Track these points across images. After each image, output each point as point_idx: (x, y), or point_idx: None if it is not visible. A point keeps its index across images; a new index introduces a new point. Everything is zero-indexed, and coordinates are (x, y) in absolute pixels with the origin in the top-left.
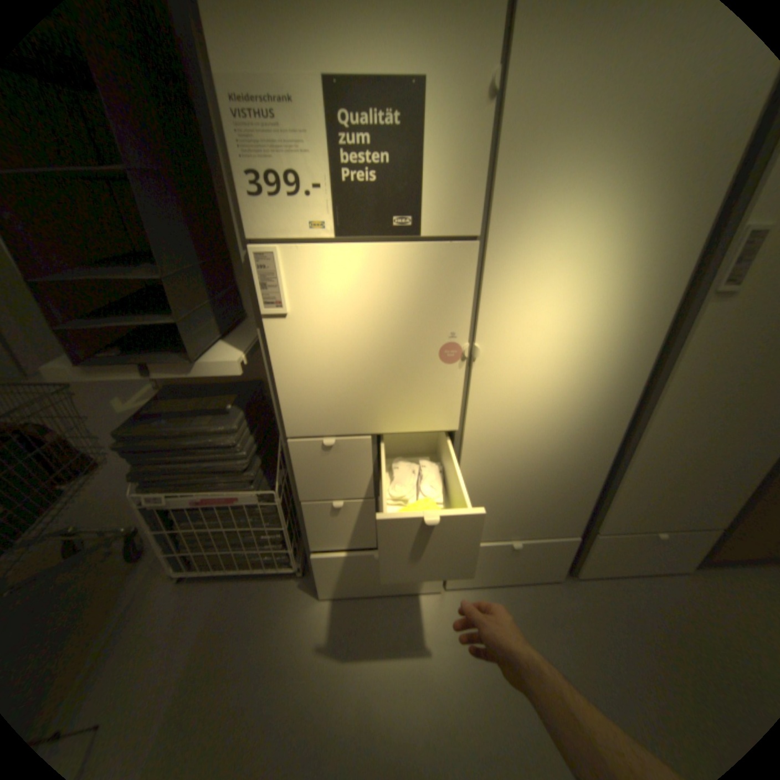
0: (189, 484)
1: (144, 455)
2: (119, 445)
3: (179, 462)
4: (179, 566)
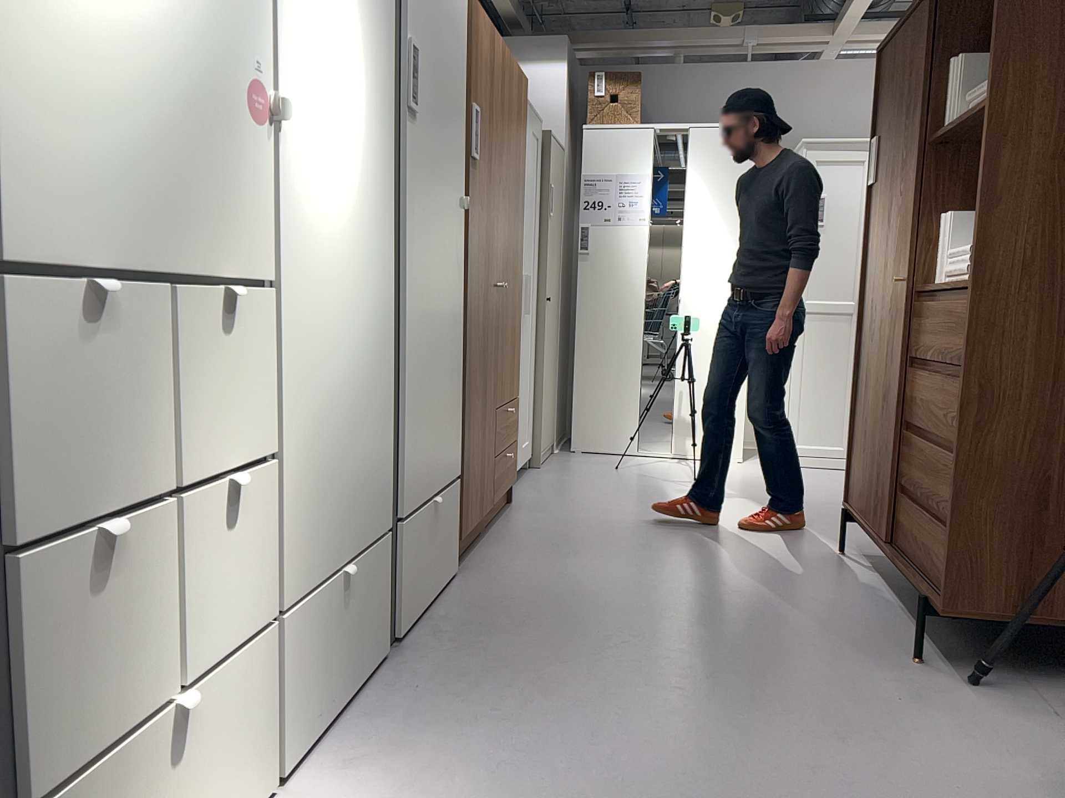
0: None
1: None
2: None
3: None
4: None
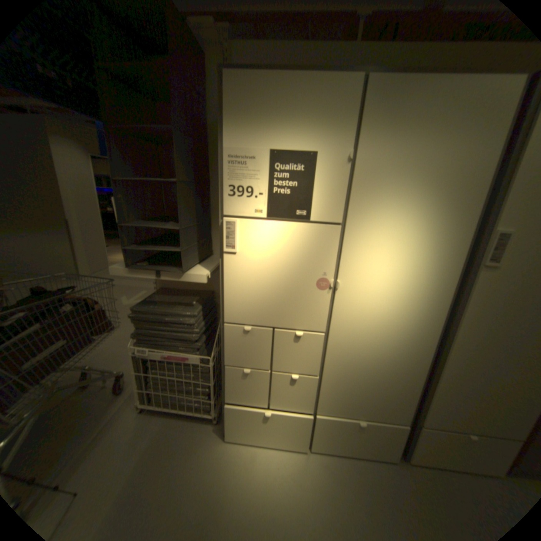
0: (163, 346)
1: (143, 324)
2: (132, 316)
3: (161, 331)
4: (143, 402)
